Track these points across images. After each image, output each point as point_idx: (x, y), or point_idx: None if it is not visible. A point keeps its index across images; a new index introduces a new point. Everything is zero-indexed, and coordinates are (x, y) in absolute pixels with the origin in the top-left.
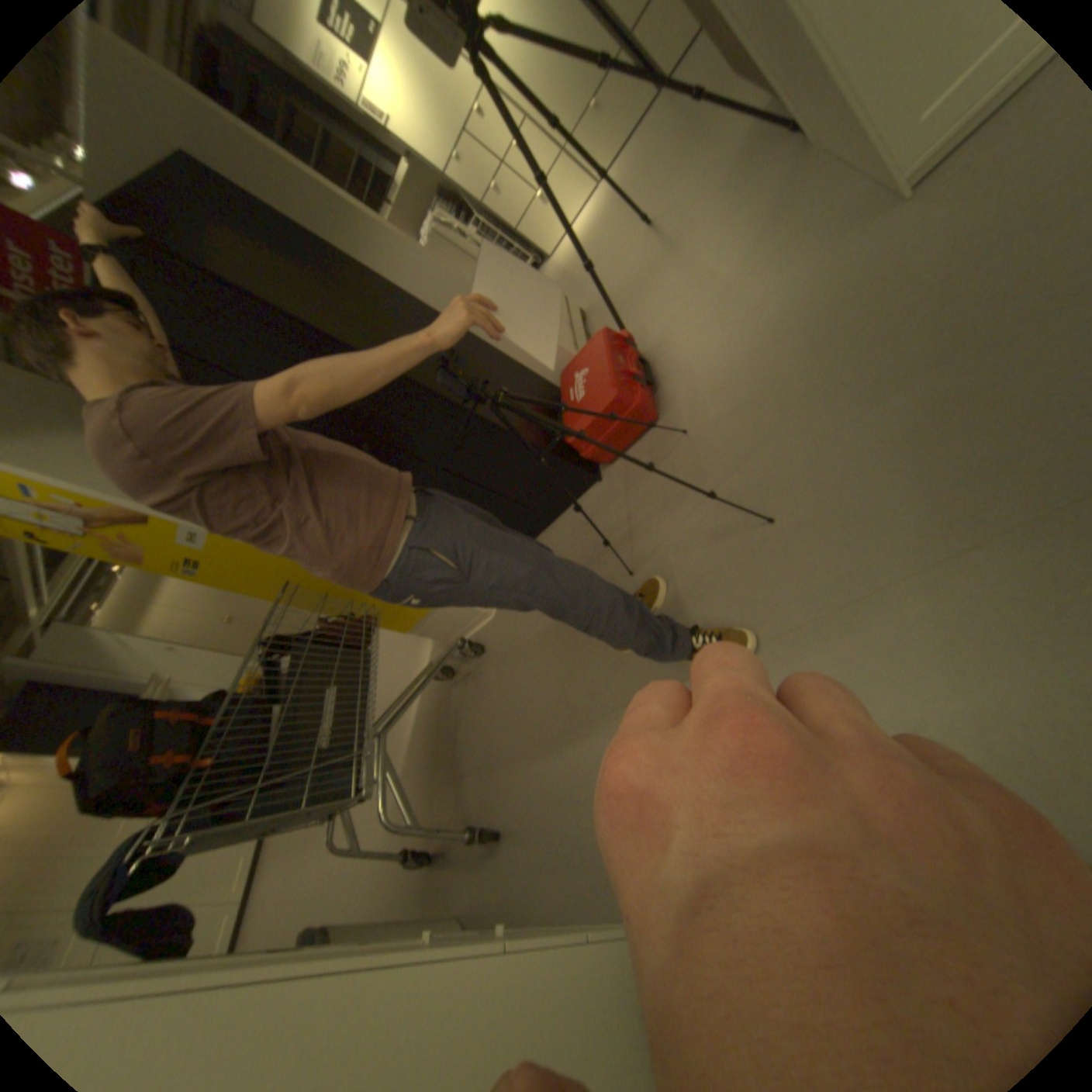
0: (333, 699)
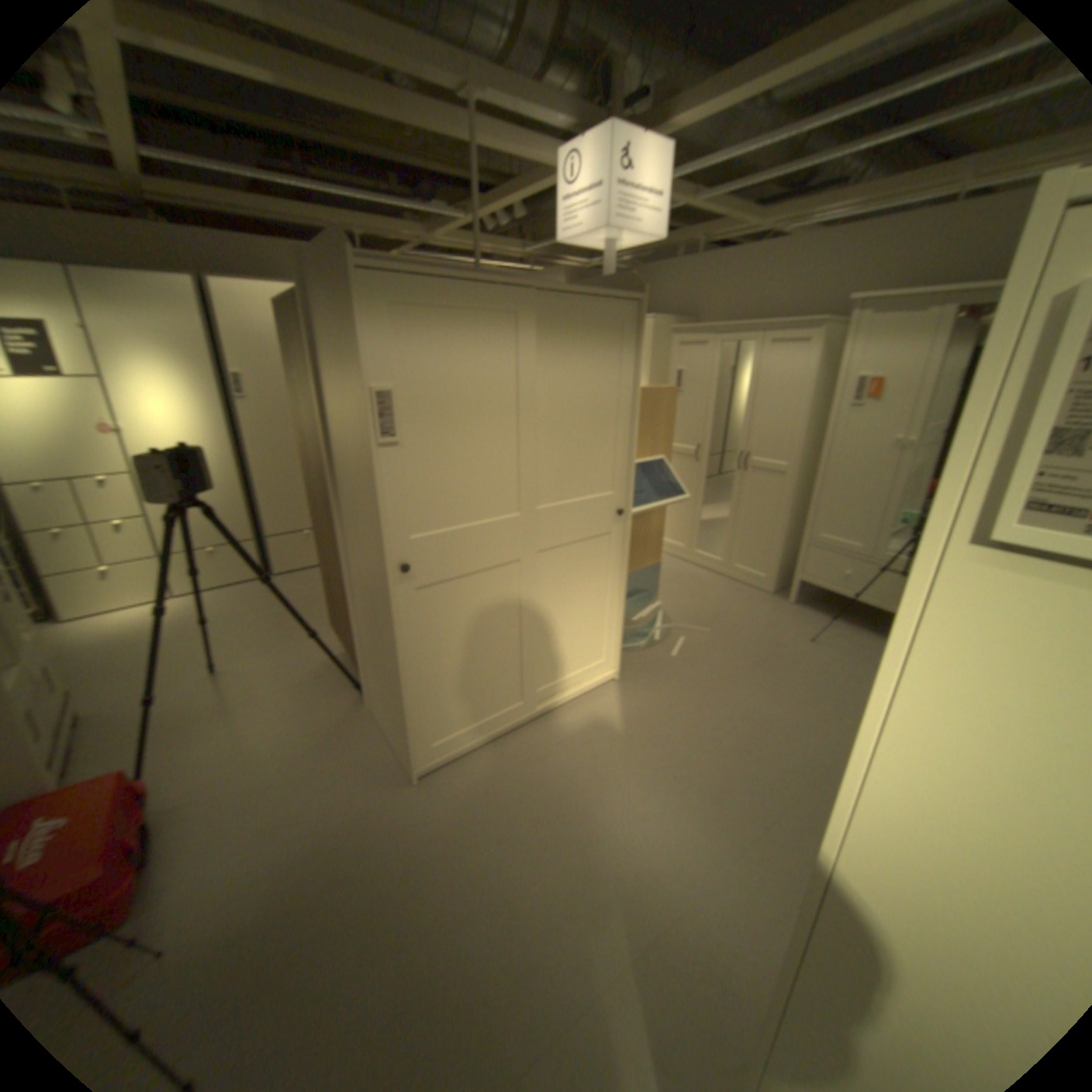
0: None
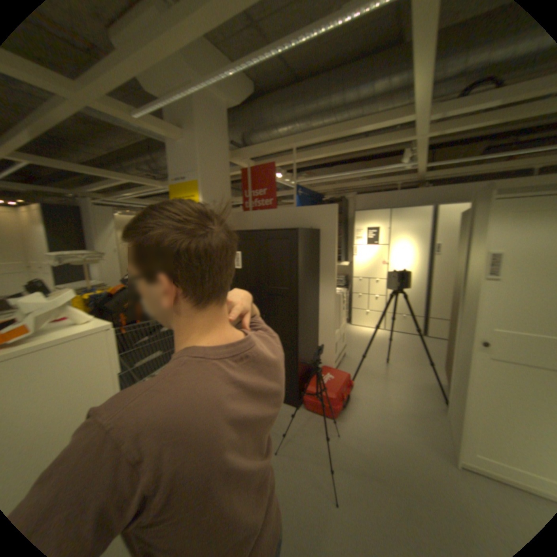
0: (160, 356)
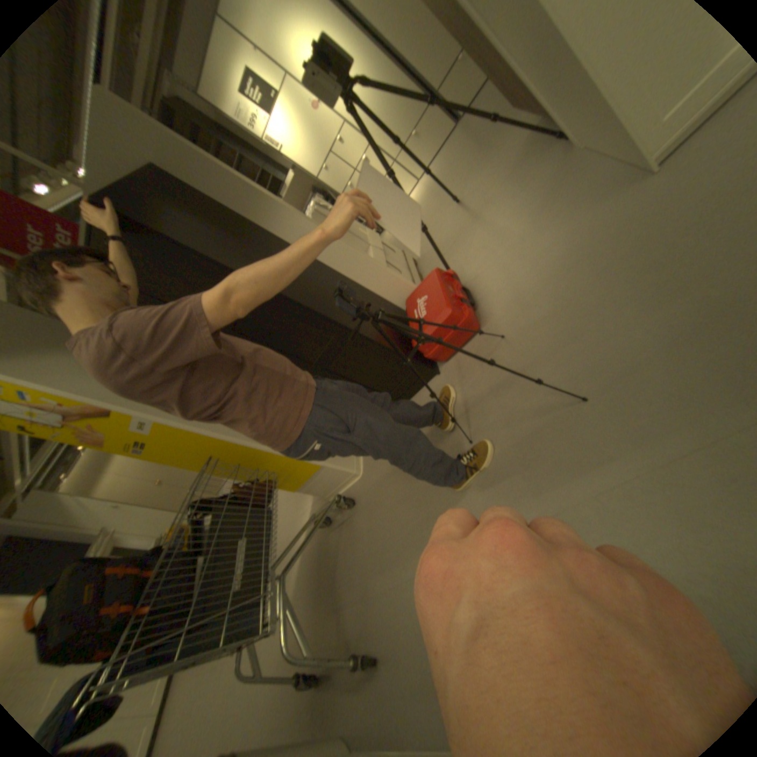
0: (245, 548)
